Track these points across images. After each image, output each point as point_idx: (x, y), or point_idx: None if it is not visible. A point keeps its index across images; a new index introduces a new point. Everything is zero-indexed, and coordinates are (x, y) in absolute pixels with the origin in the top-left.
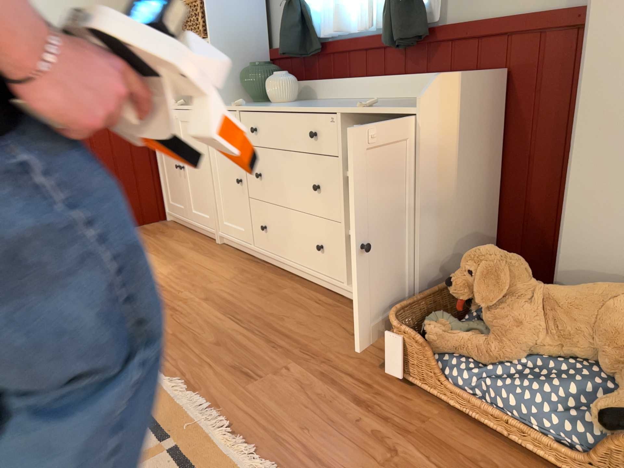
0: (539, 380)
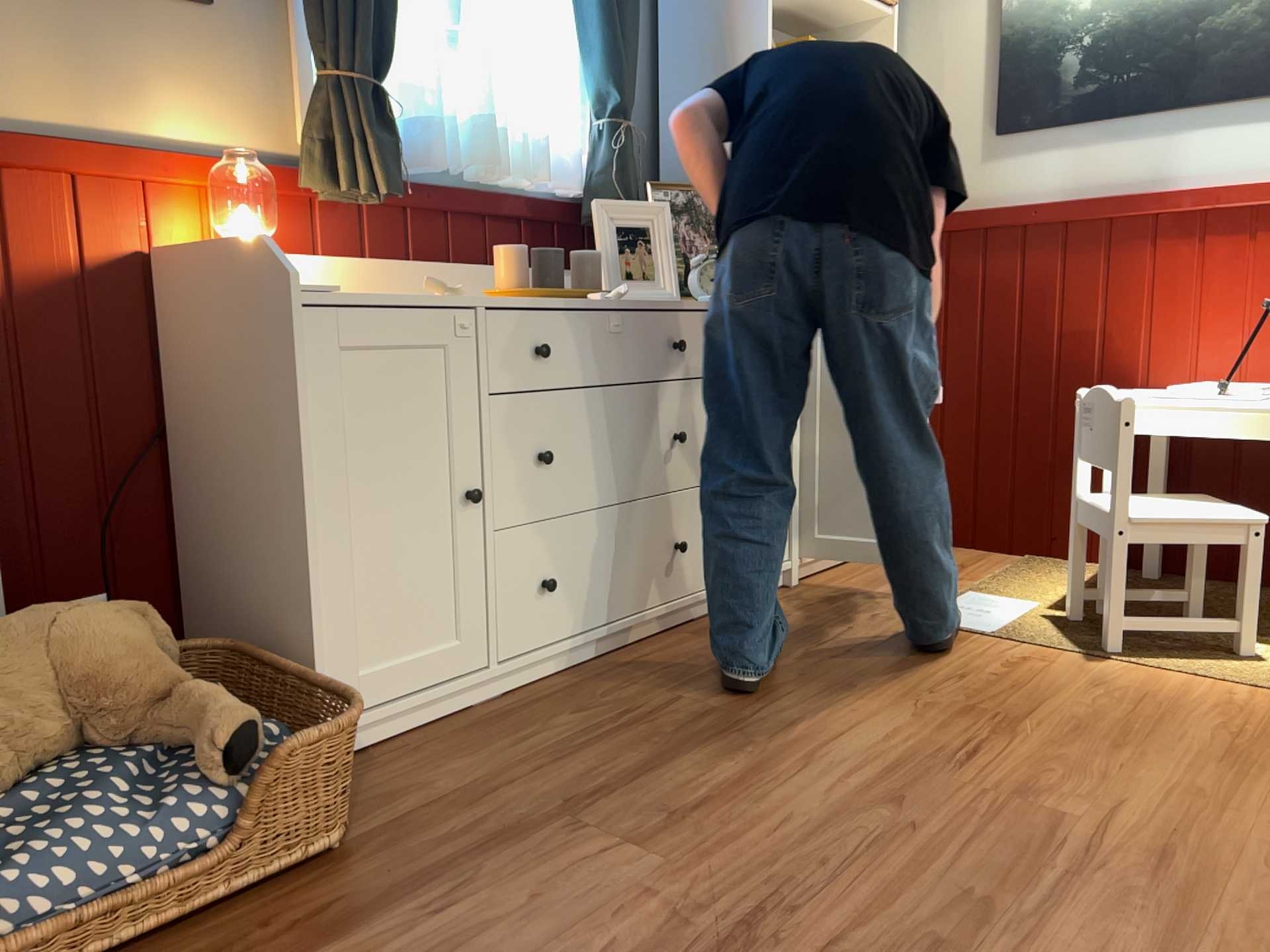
0: (59, 819)
